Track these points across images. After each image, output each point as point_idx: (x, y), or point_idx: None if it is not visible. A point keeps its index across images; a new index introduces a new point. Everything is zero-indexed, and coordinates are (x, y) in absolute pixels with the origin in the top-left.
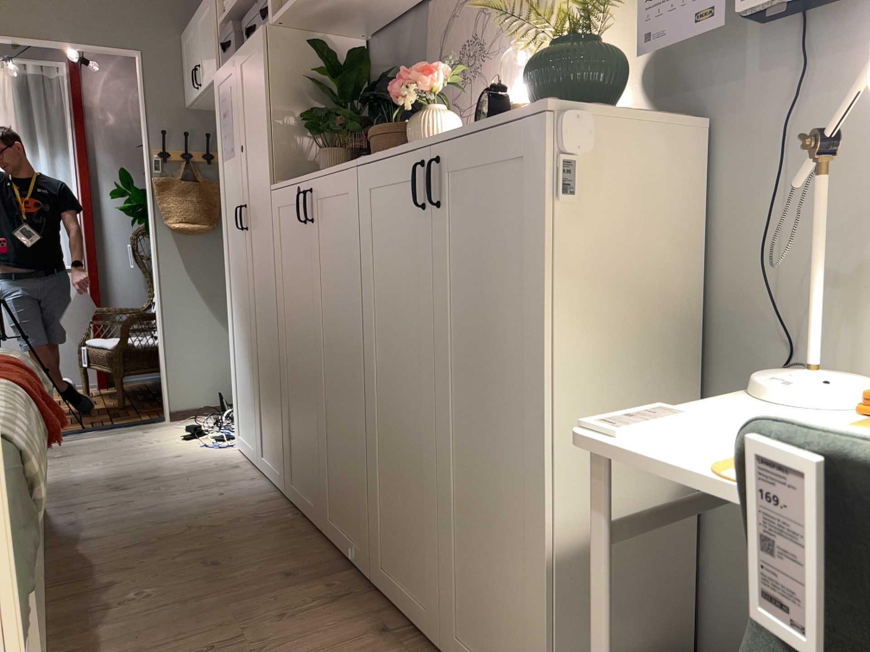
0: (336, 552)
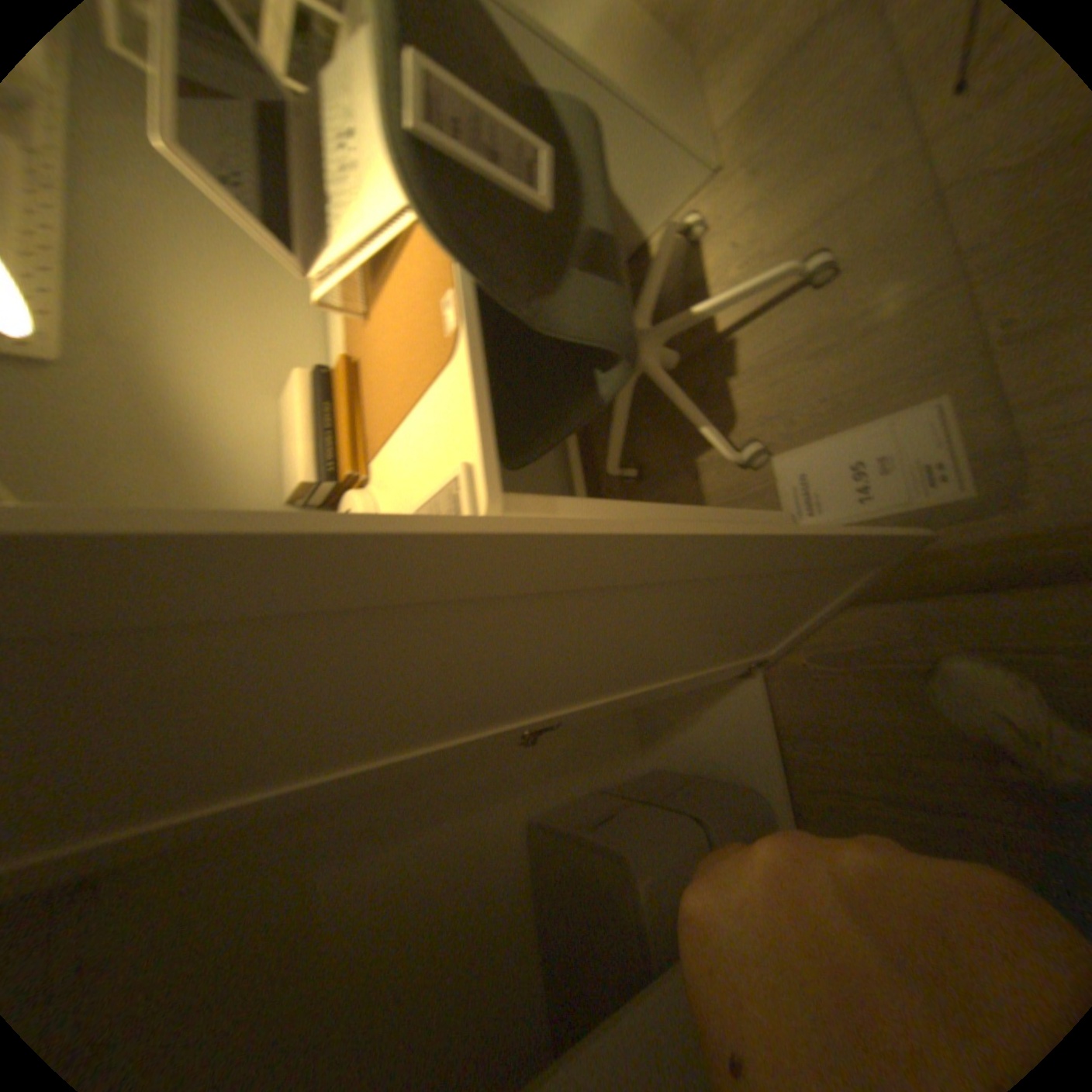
0: None
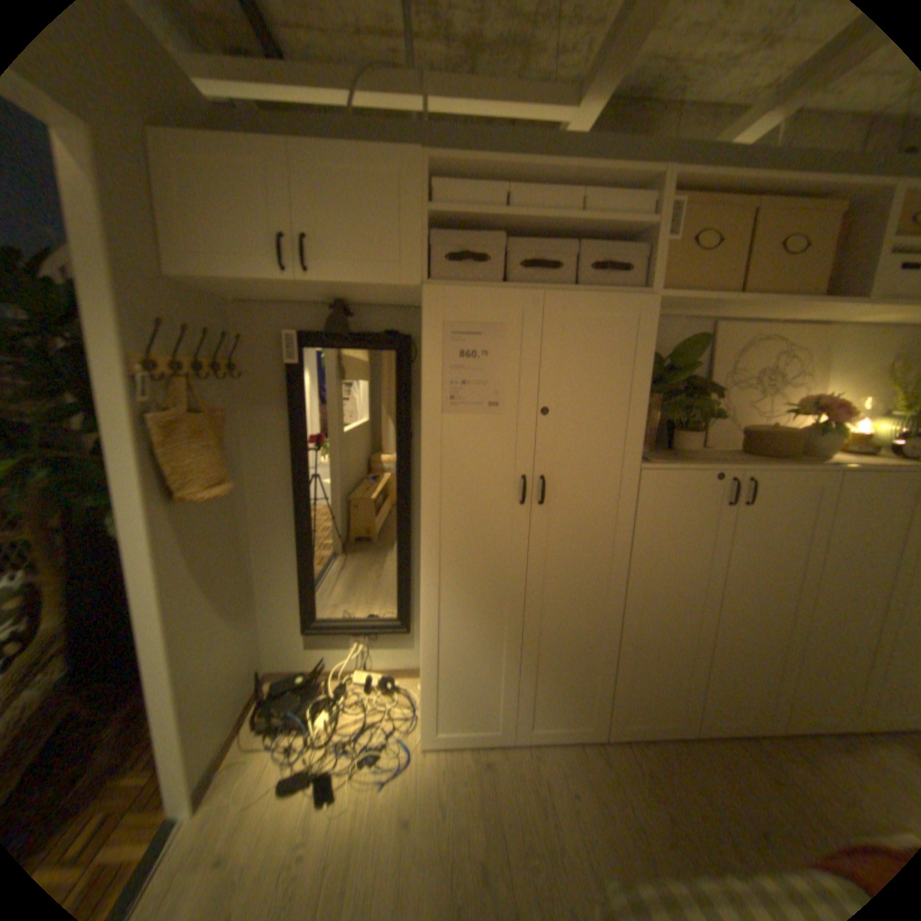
0: (726, 740)
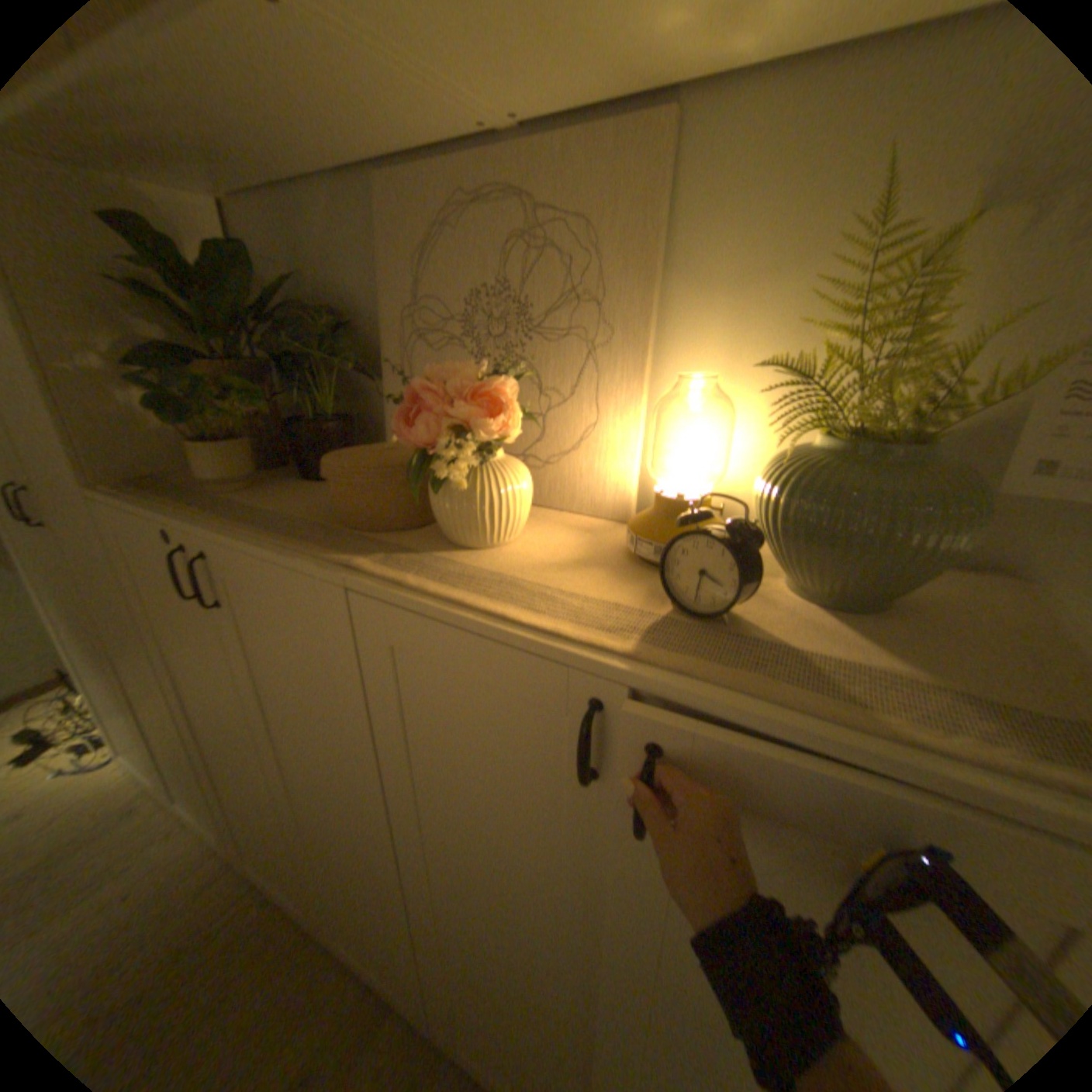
0: (352, 973)
